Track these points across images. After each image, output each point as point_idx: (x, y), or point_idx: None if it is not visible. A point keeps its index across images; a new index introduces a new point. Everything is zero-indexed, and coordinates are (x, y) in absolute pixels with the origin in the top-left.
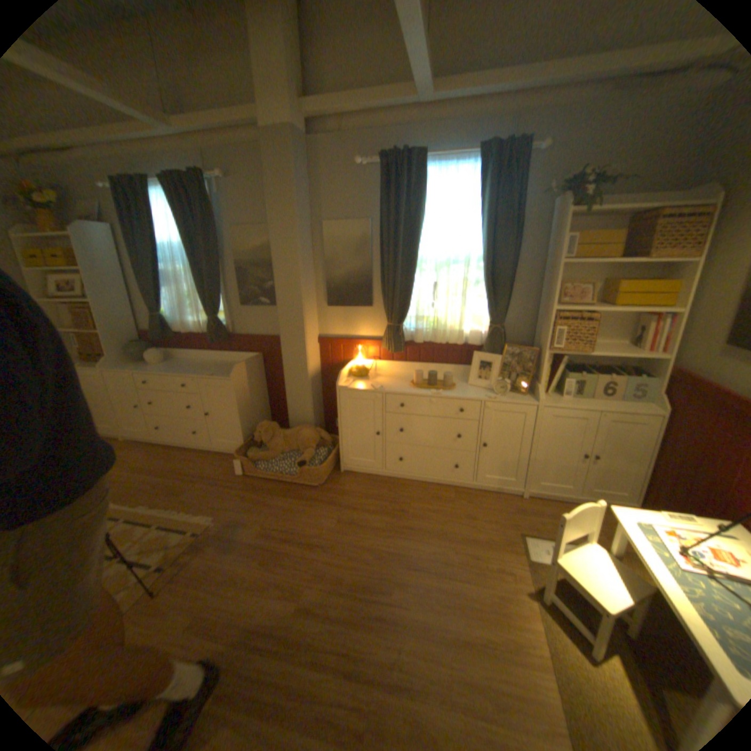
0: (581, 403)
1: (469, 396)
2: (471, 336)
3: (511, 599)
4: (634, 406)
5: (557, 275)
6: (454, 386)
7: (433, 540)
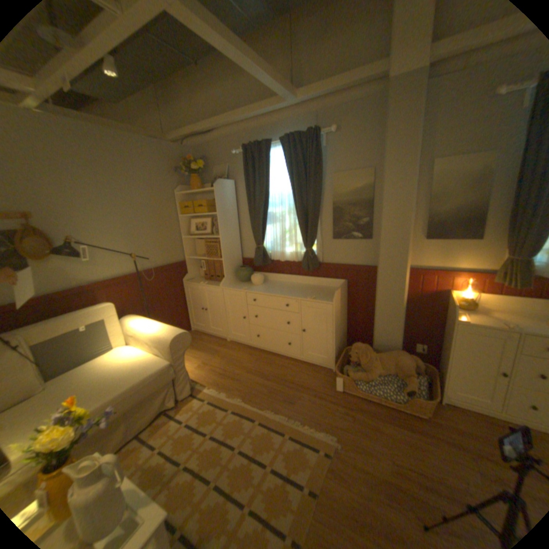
0: None
1: None
2: None
3: None
4: None
5: None
6: None
7: None
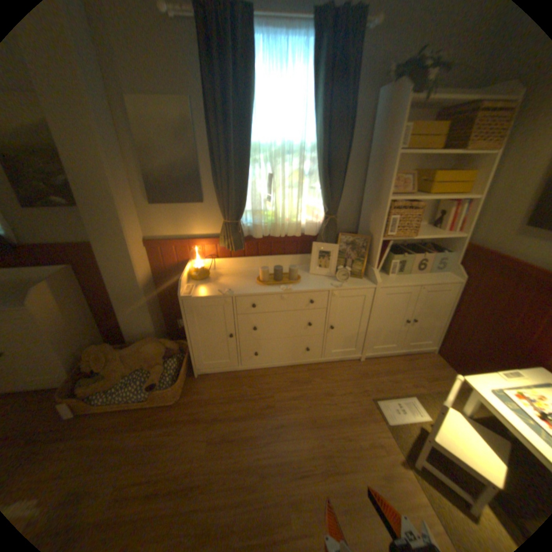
0: (405, 280)
1: (317, 286)
2: (306, 226)
3: (391, 474)
4: (439, 277)
5: (394, 166)
6: (299, 277)
7: (306, 432)
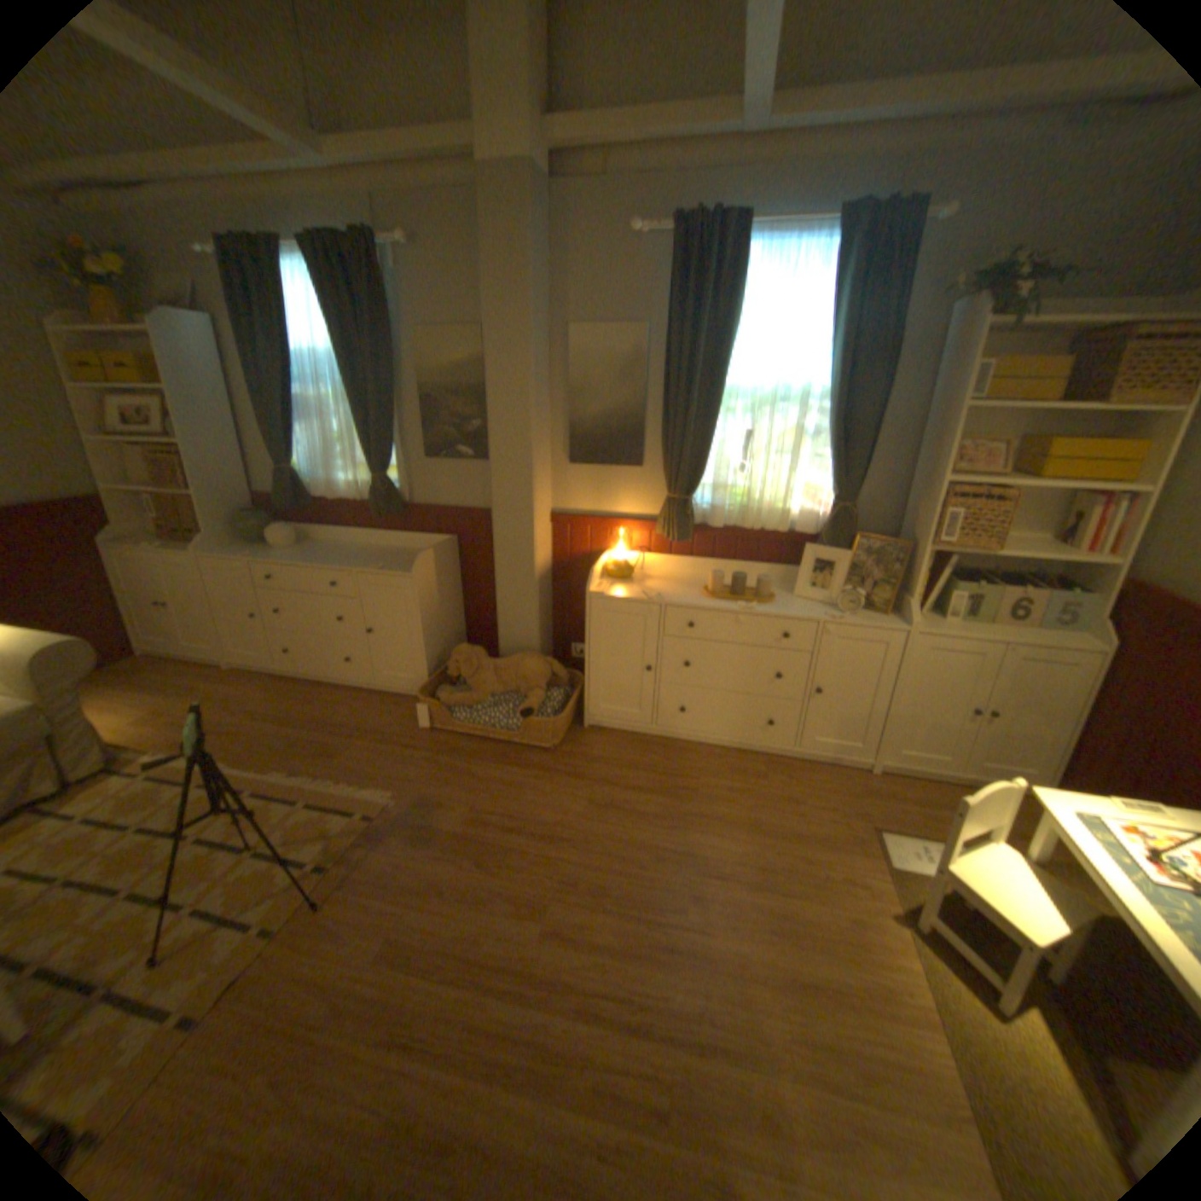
0: (976, 630)
1: (799, 613)
2: (800, 519)
3: (869, 923)
4: (1057, 637)
5: (955, 427)
6: (772, 597)
7: (740, 834)
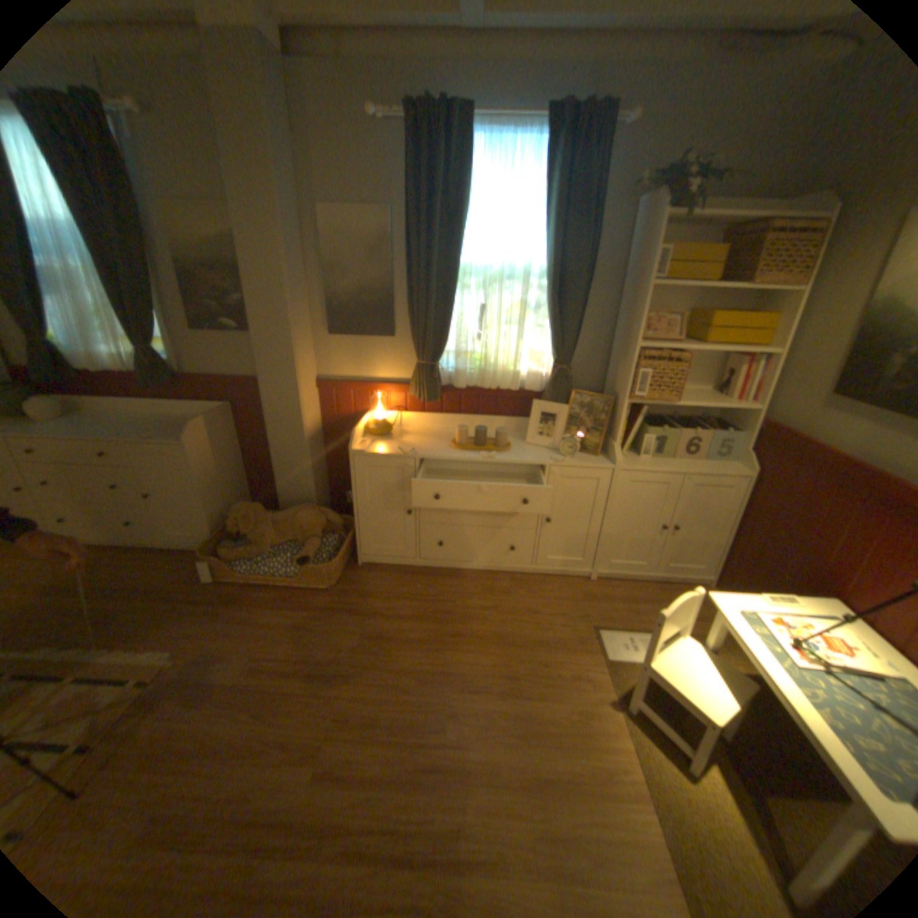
0: (662, 464)
1: (530, 459)
2: (528, 379)
3: (592, 713)
4: (718, 466)
5: (644, 301)
6: (508, 446)
7: (490, 648)
